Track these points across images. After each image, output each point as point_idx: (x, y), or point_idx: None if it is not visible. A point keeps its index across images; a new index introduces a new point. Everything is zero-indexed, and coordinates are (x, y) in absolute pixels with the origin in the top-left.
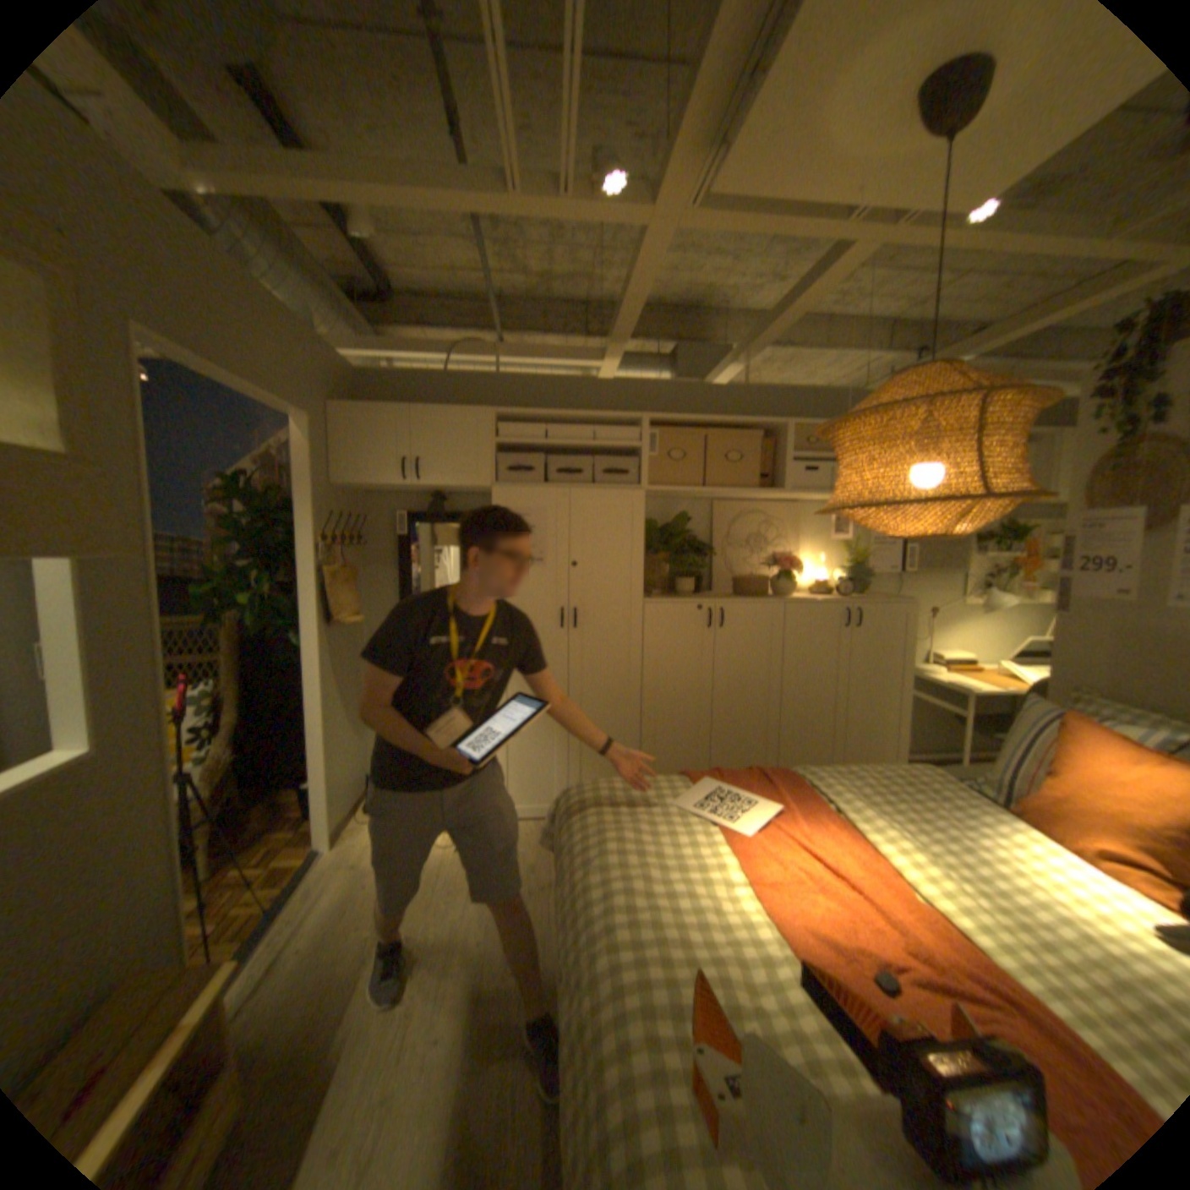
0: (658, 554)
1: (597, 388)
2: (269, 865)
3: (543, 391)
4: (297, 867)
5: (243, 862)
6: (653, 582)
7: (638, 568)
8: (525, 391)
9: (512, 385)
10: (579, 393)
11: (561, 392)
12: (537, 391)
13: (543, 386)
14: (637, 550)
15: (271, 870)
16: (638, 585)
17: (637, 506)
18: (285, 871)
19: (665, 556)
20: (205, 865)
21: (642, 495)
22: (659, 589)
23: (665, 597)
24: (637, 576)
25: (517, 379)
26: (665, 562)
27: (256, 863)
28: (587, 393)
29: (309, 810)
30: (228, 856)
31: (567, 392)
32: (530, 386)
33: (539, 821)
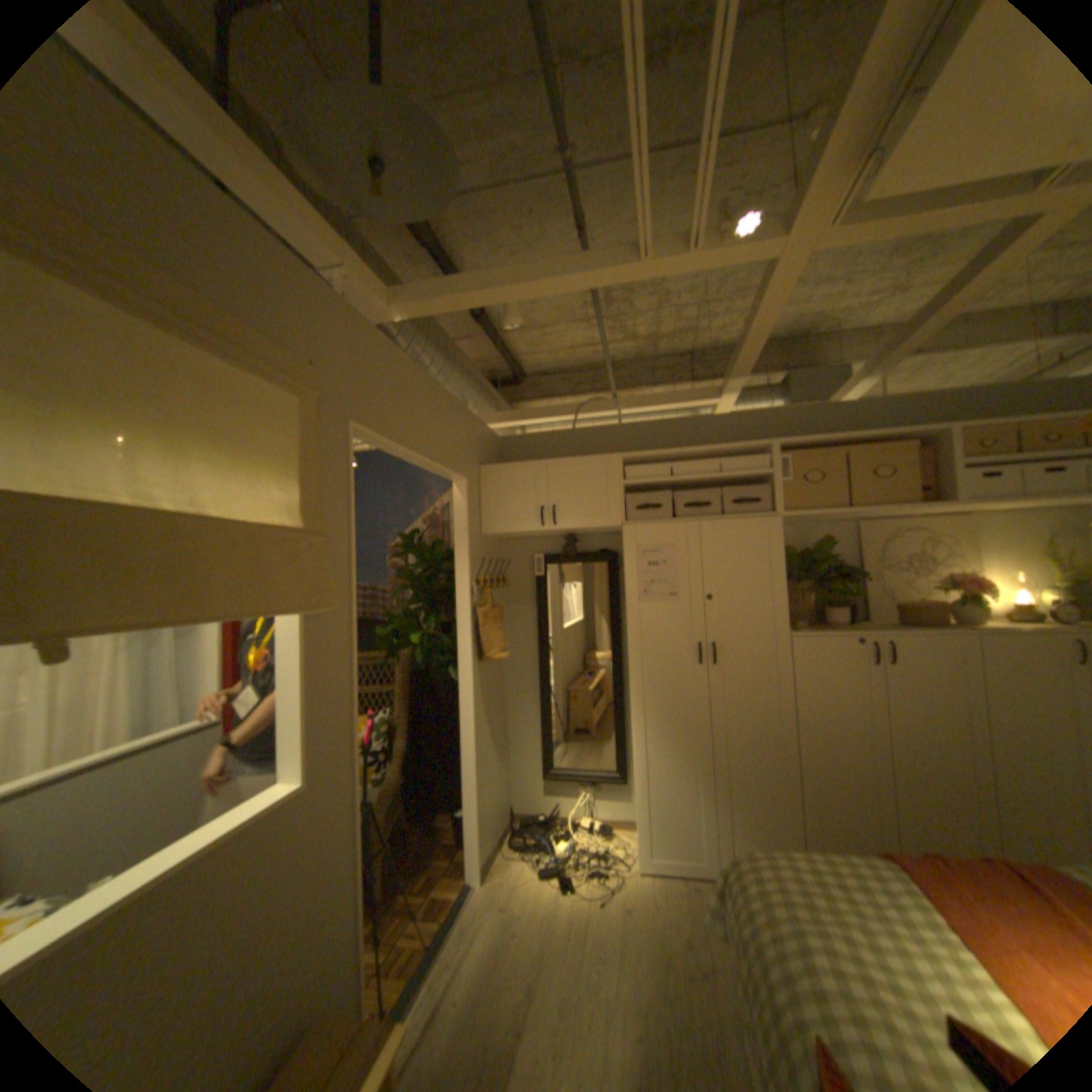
0: (799, 582)
1: (716, 423)
2: (429, 894)
3: (662, 433)
4: (453, 901)
5: (407, 887)
6: (796, 612)
7: (779, 598)
8: (645, 435)
9: (632, 432)
10: (698, 430)
11: (680, 432)
12: (656, 434)
13: (662, 429)
14: (776, 578)
15: (431, 900)
16: (781, 617)
17: (771, 532)
18: (442, 904)
19: (807, 583)
20: (378, 887)
21: (777, 521)
22: (803, 619)
23: (814, 629)
24: (778, 607)
25: (637, 426)
26: (808, 590)
27: (418, 890)
28: (706, 429)
29: (463, 841)
30: (396, 878)
31: (686, 431)
32: (650, 430)
33: (688, 882)
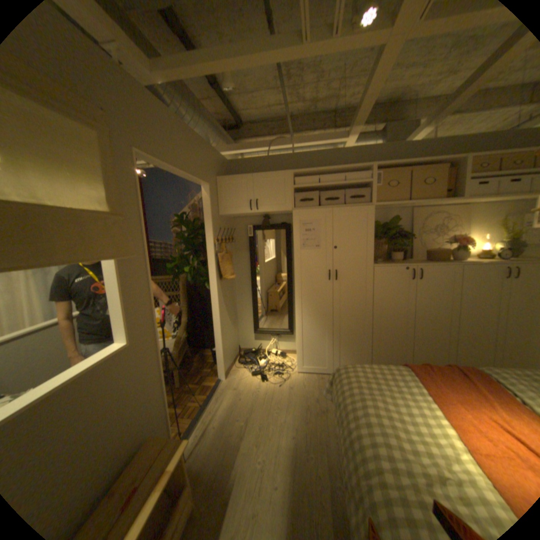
0: (380, 239)
1: (345, 153)
2: (202, 383)
3: (316, 158)
4: (213, 386)
5: (192, 380)
6: (378, 254)
7: (370, 247)
8: (307, 159)
9: (300, 157)
10: (335, 156)
11: (325, 157)
12: (313, 159)
13: (316, 156)
14: (370, 237)
15: (202, 386)
16: (370, 257)
17: (369, 214)
18: (208, 387)
19: (384, 240)
20: (177, 381)
21: (372, 208)
22: (381, 258)
23: (385, 262)
24: (369, 252)
25: (303, 154)
26: (384, 243)
27: (197, 382)
28: (339, 156)
29: (216, 361)
30: (186, 377)
31: (329, 157)
32: (309, 156)
33: (319, 375)
